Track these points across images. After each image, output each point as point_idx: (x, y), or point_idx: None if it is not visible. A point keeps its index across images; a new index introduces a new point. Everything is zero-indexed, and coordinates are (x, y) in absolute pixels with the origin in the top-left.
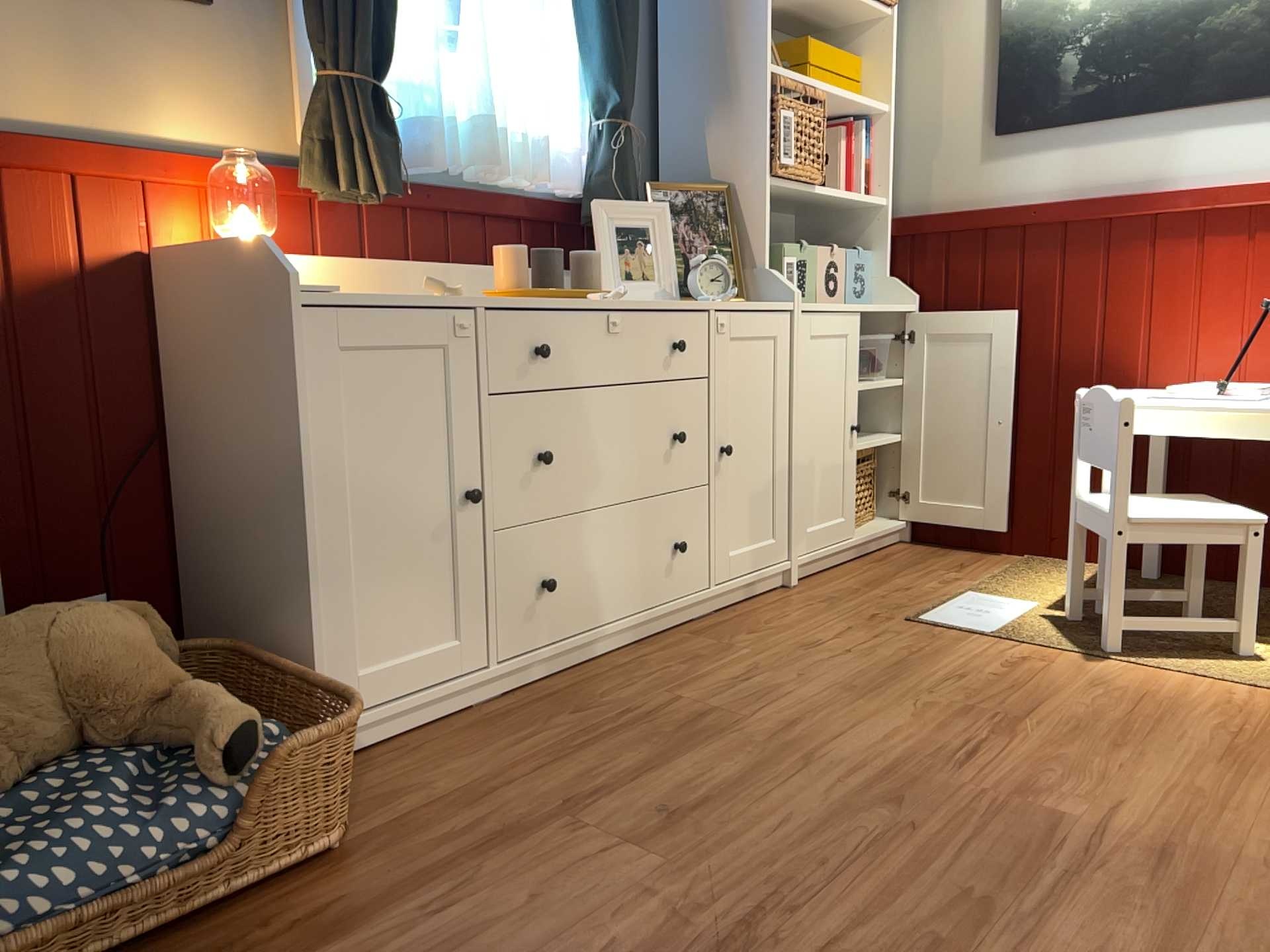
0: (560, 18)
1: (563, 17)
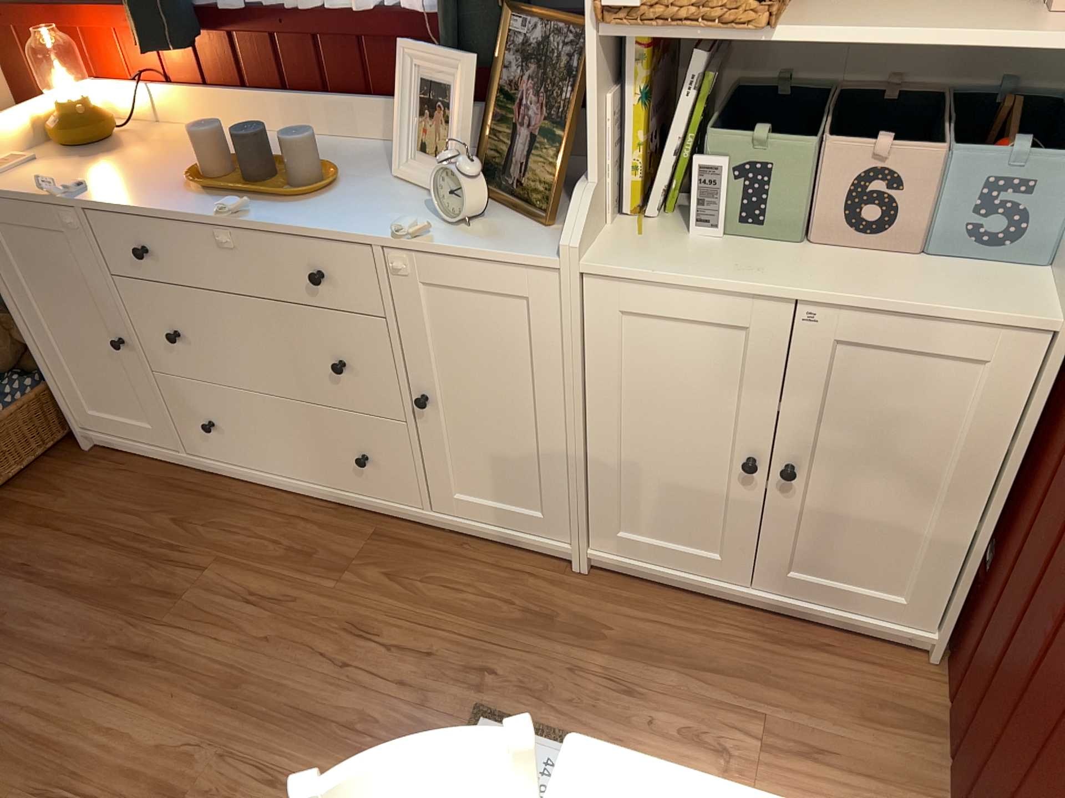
0: None
1: None
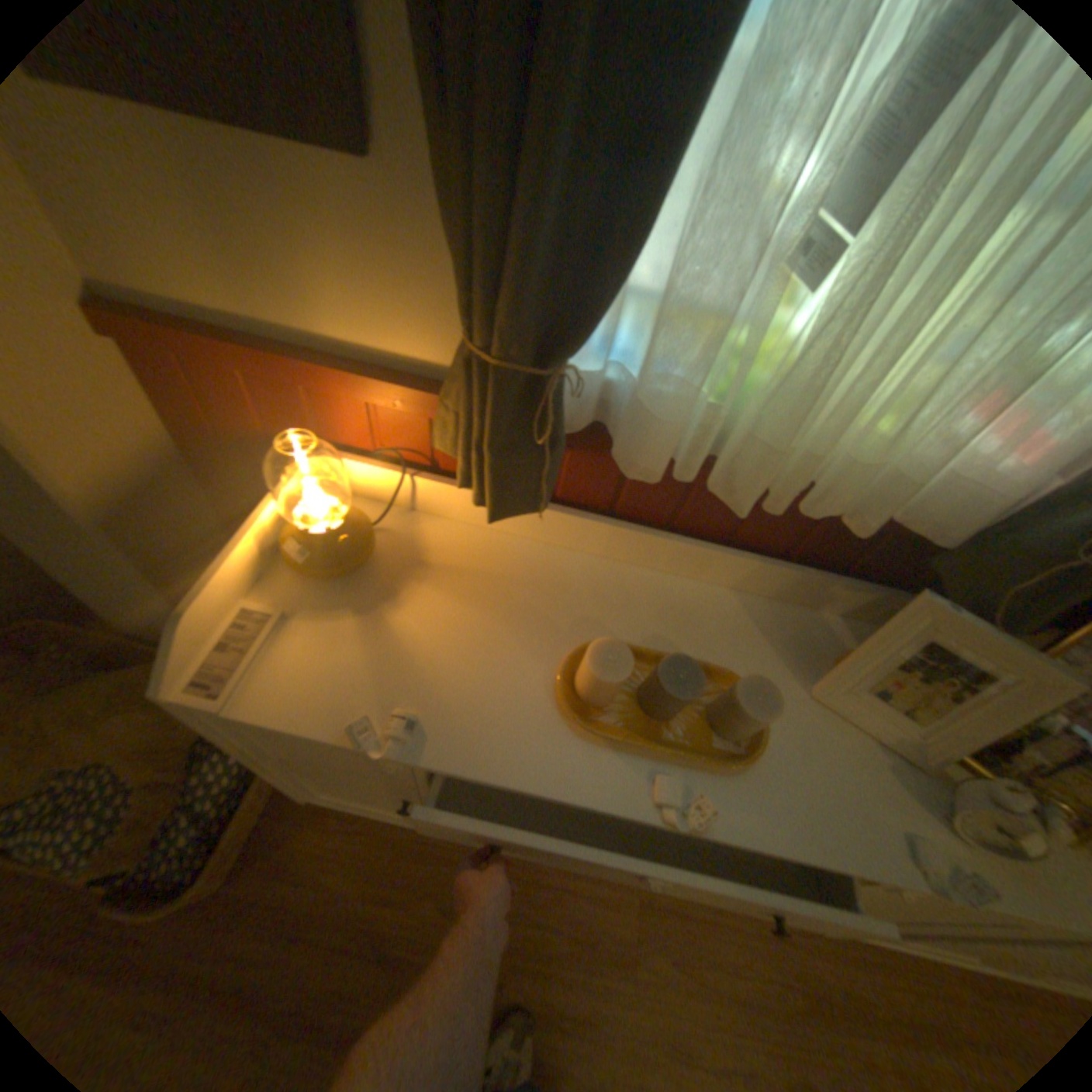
0: None
1: None
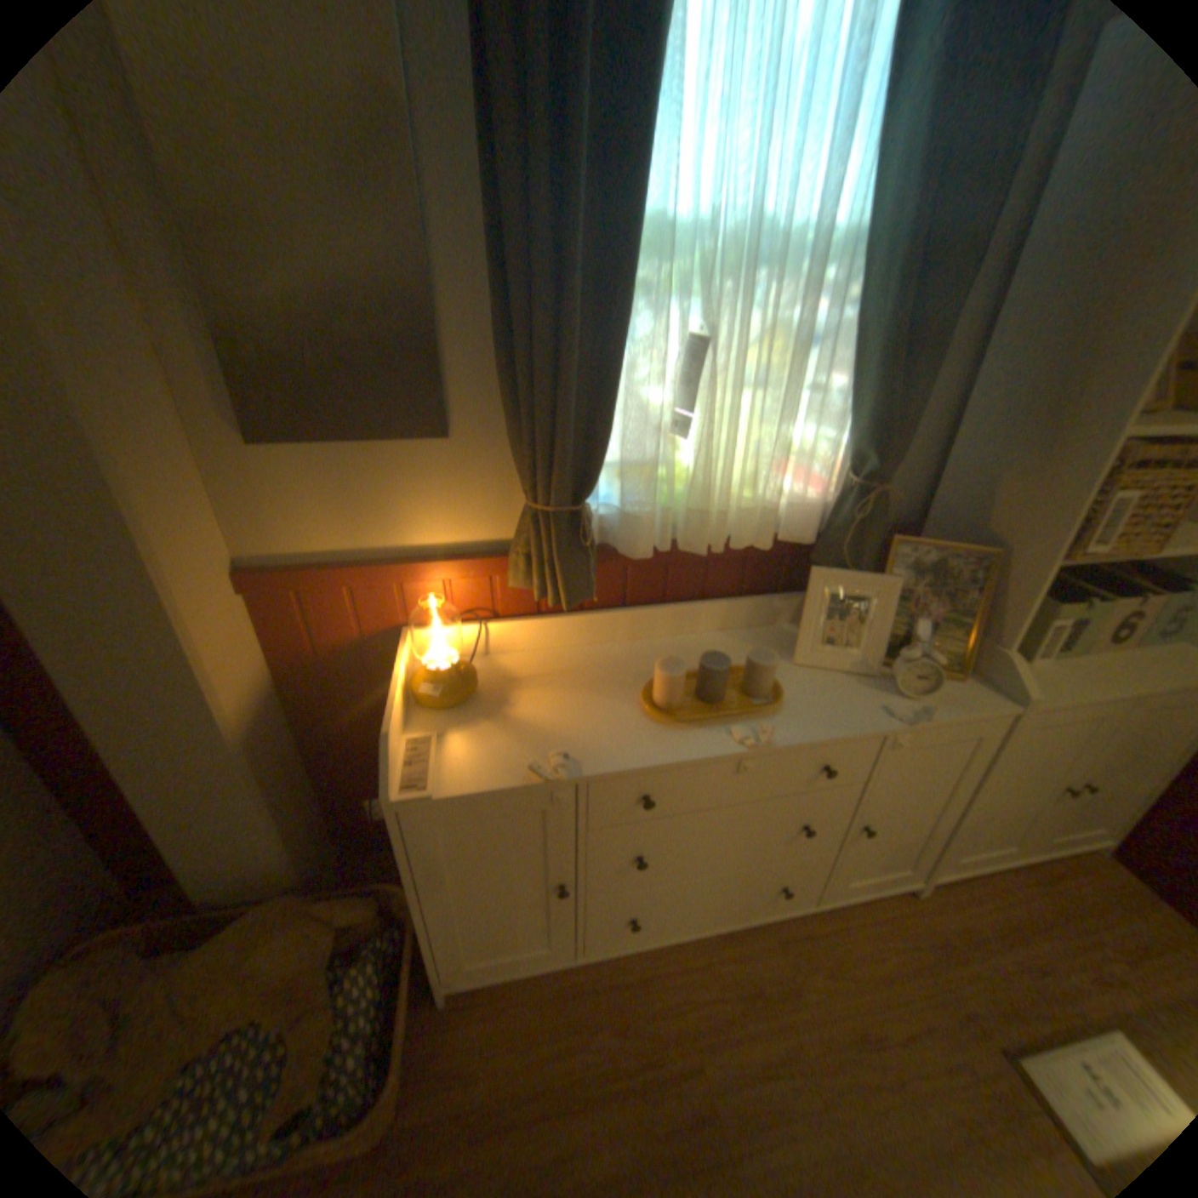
0: (837, 363)
1: (840, 363)
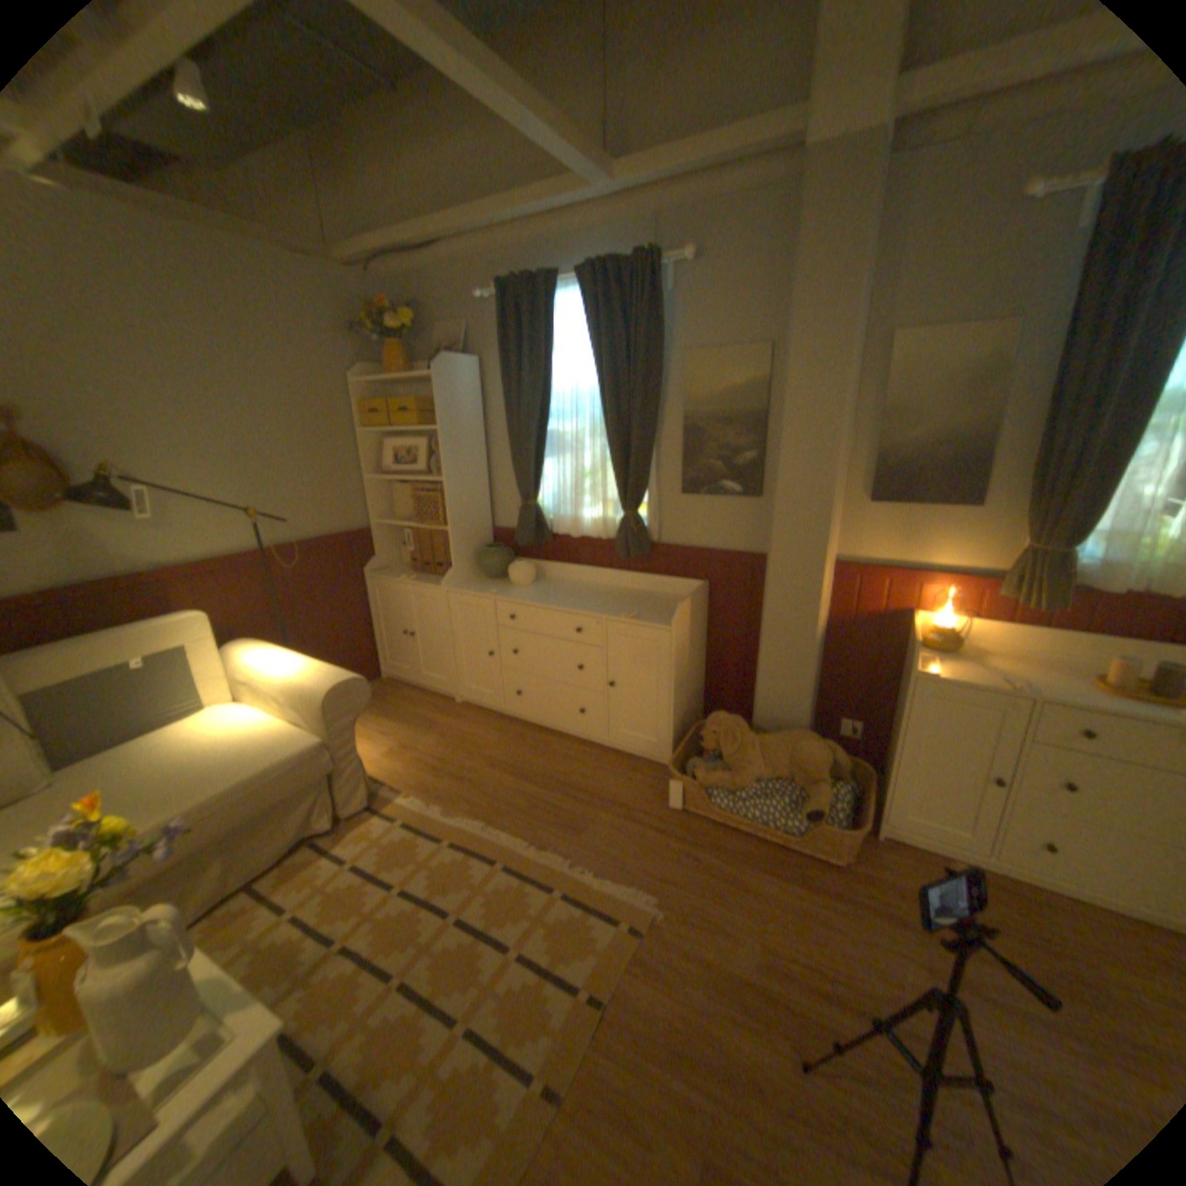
0: None
1: None
